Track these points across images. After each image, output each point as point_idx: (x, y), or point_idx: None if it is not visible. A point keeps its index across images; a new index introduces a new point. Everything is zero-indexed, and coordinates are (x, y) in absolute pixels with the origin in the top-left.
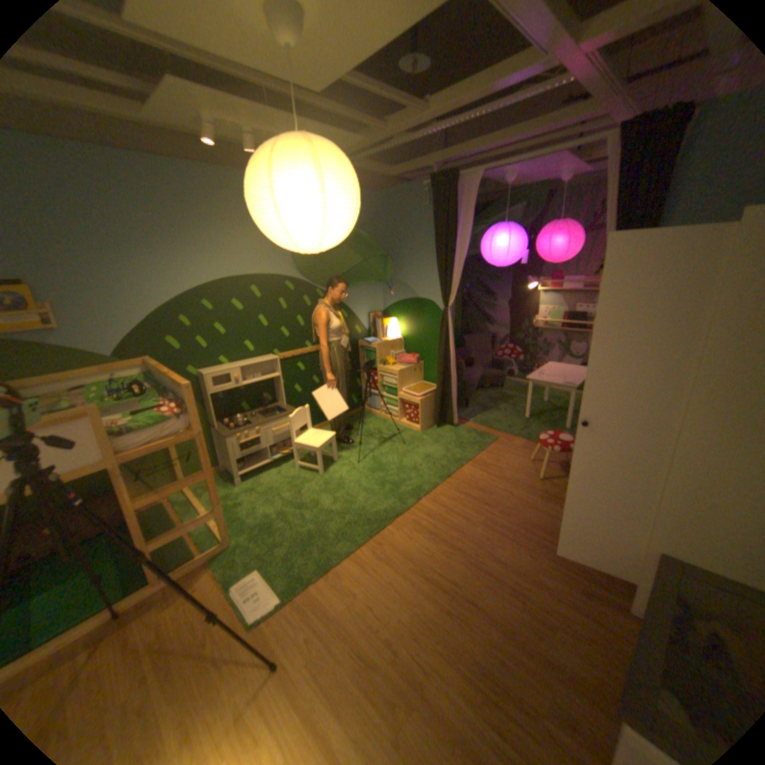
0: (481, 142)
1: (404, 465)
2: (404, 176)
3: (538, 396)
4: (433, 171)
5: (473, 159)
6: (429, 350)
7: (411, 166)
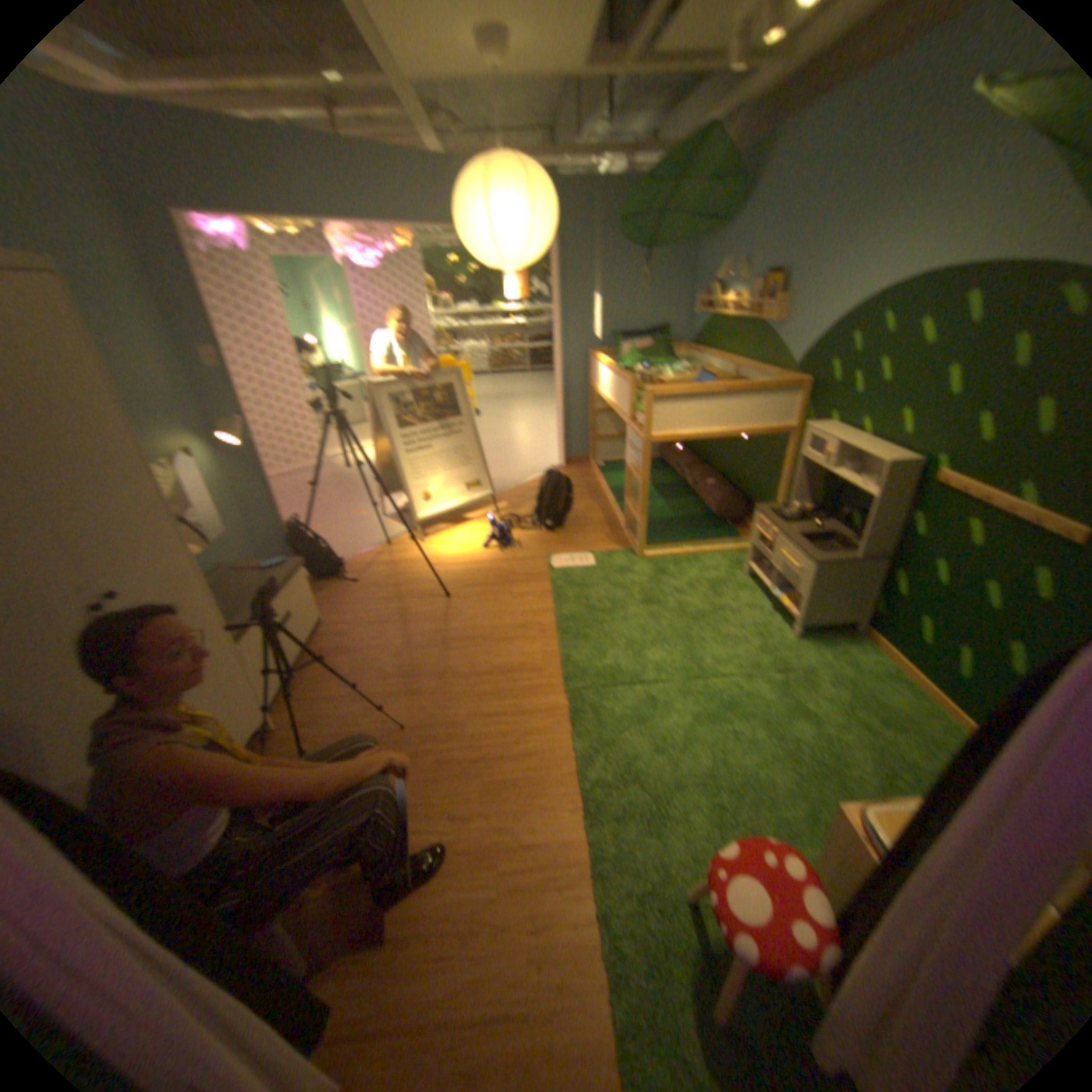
0: None
1: (669, 740)
2: None
3: None
4: None
5: None
6: None
7: None
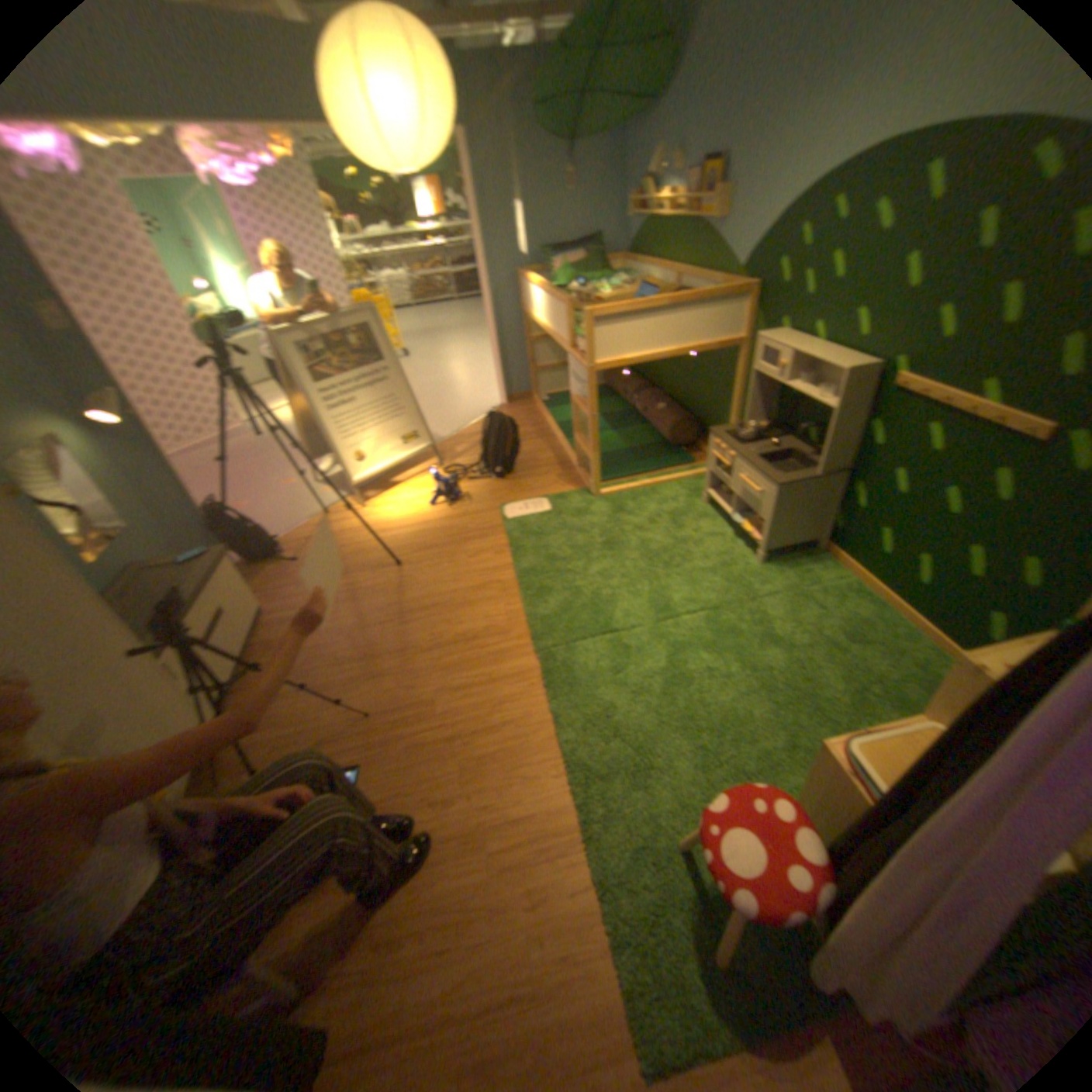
0: None
1: (643, 686)
2: None
3: None
4: None
5: None
6: None
7: None
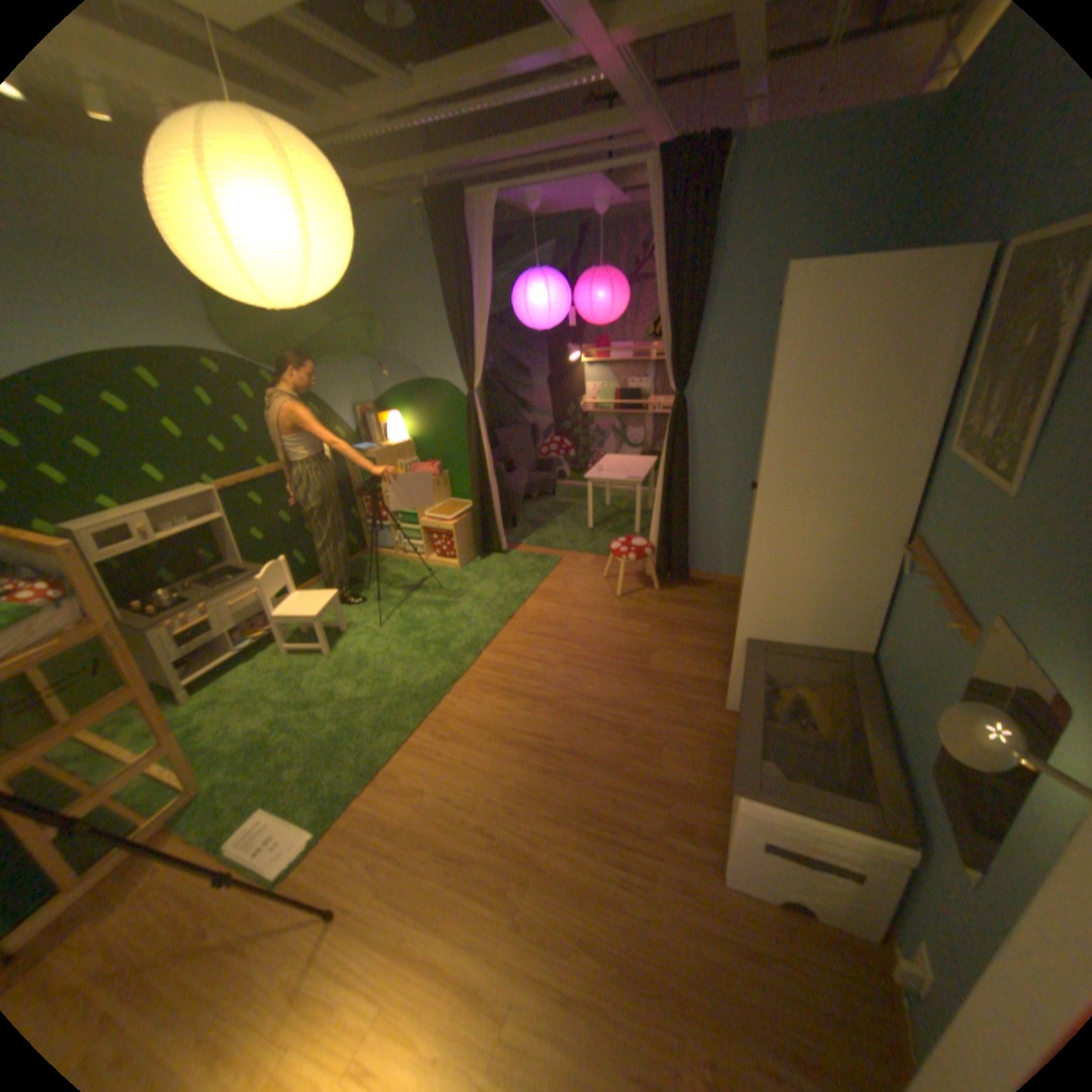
0: (489, 147)
1: (447, 616)
2: (377, 188)
3: (597, 501)
4: (423, 185)
5: (478, 172)
6: (454, 454)
7: (386, 172)
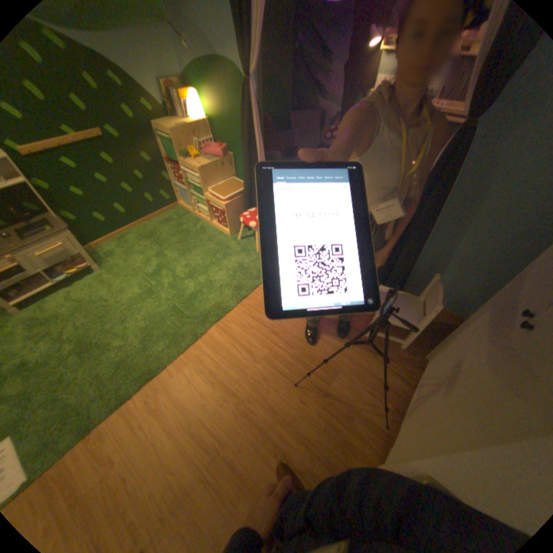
0: None
1: (203, 281)
2: None
3: None
4: None
5: None
6: (237, 138)
7: None
